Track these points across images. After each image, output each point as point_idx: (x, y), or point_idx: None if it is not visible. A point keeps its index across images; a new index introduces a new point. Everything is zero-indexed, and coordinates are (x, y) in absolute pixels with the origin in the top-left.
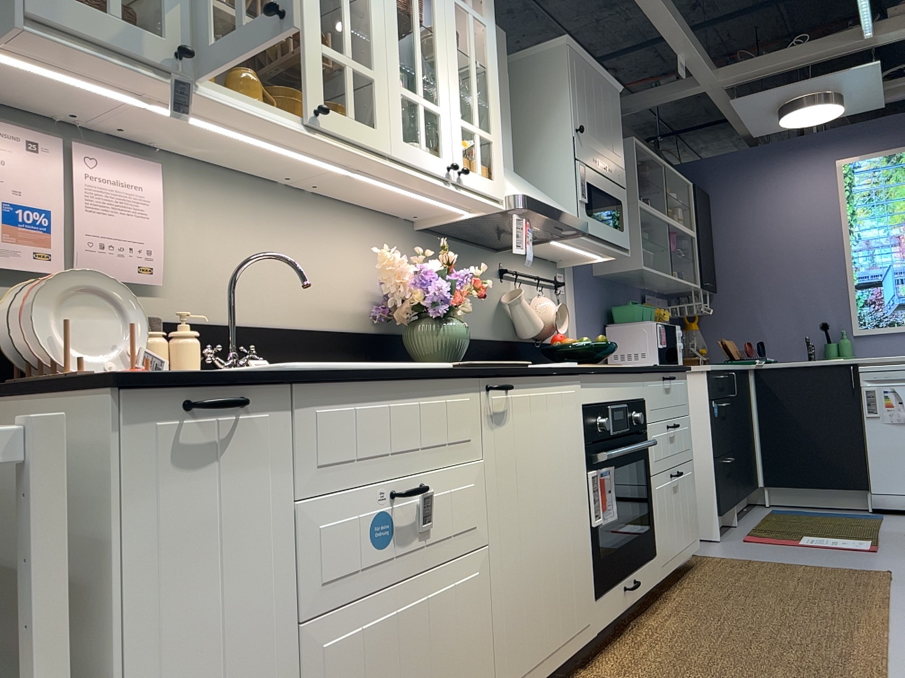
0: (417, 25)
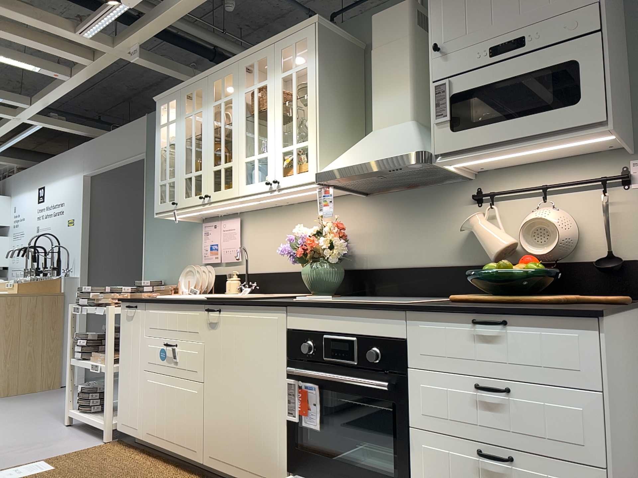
0: (258, 115)
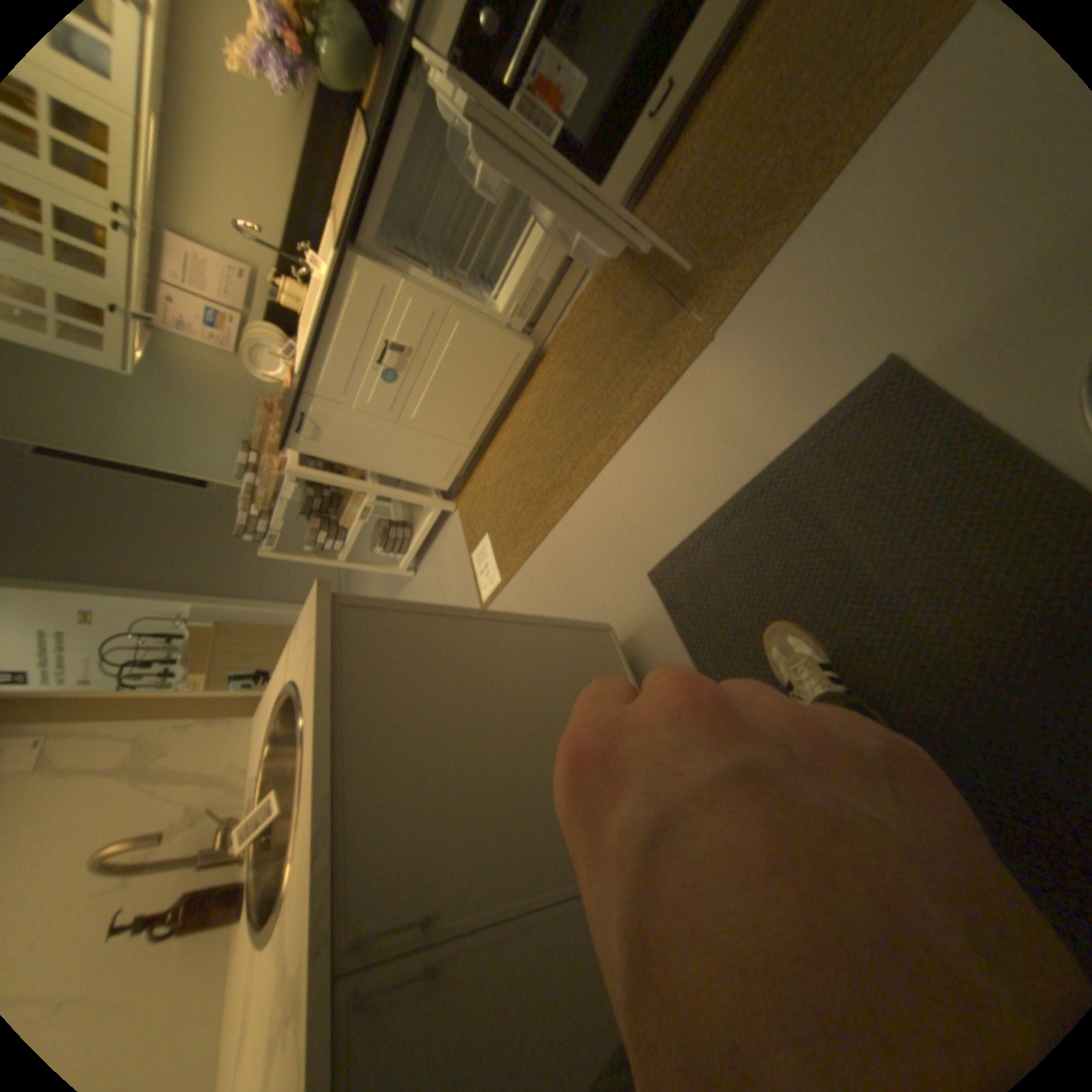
0: None
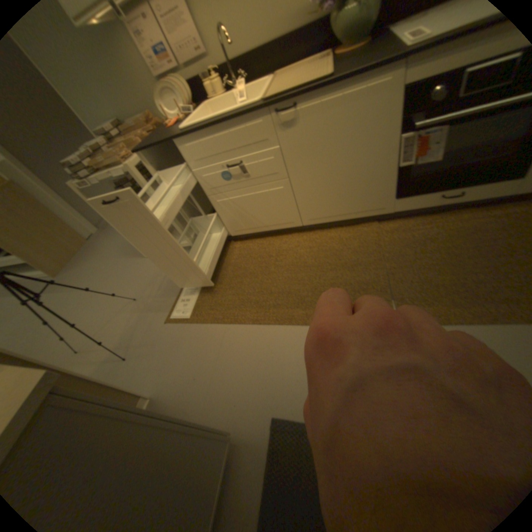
0: None
